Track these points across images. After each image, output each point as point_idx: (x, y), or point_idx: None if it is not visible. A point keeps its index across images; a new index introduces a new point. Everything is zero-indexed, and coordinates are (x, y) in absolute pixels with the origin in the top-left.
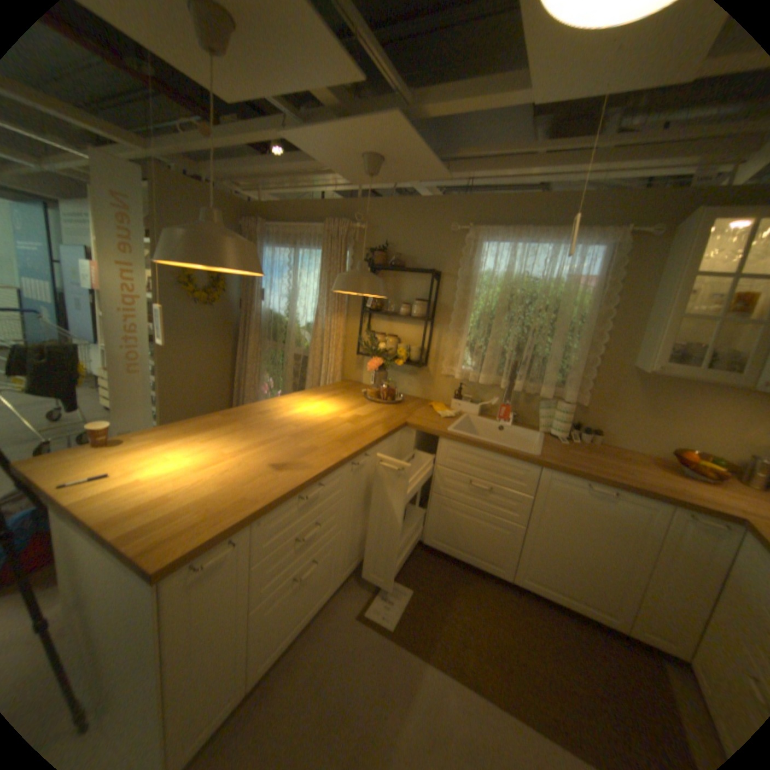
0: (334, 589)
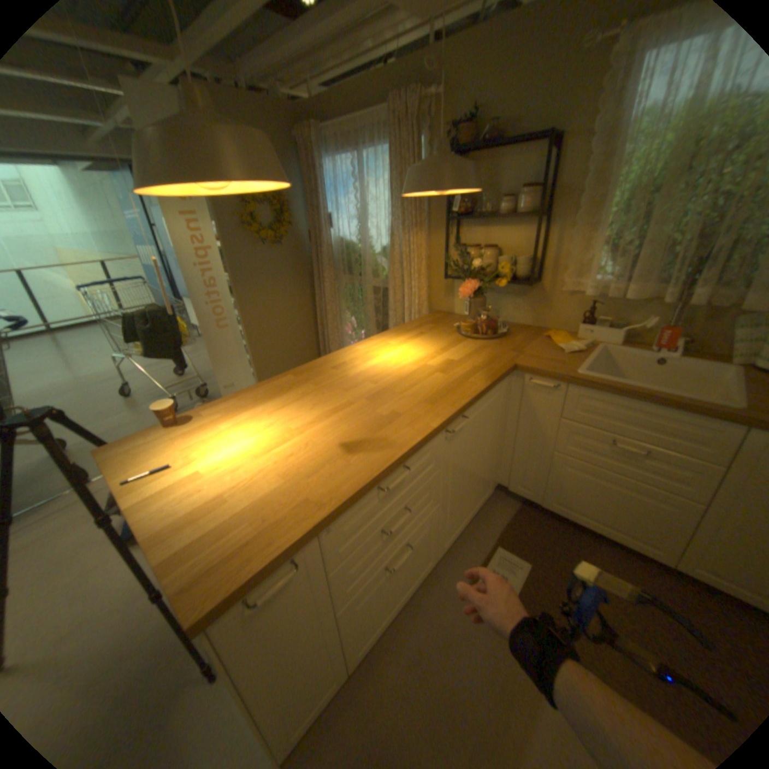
0: (436, 561)
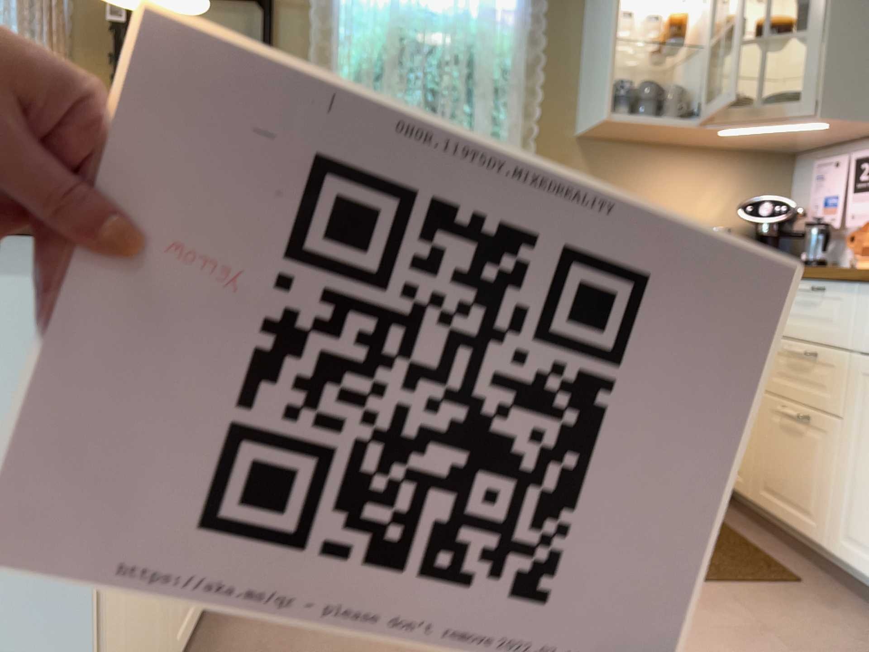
0: None
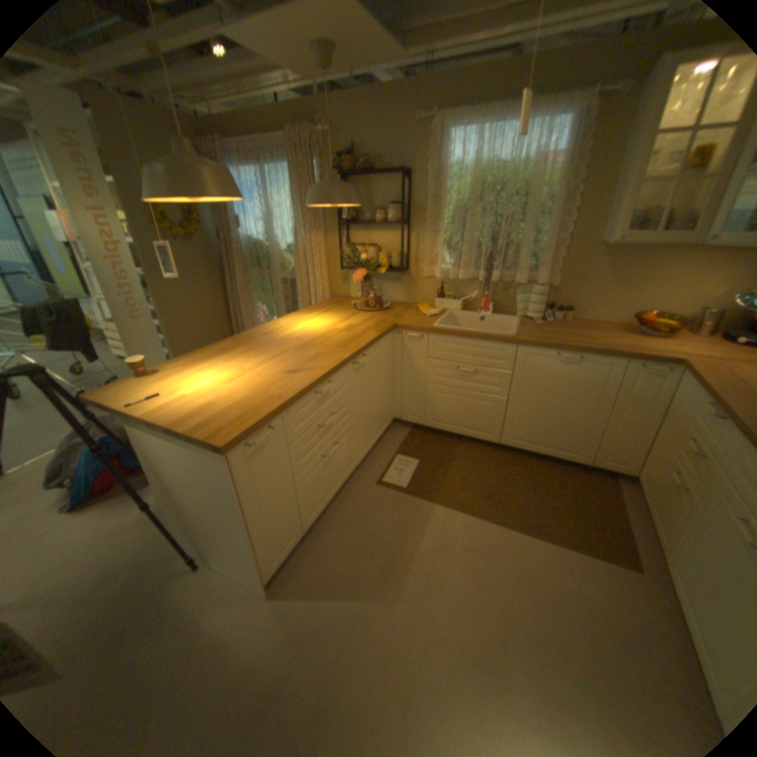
0: (355, 466)
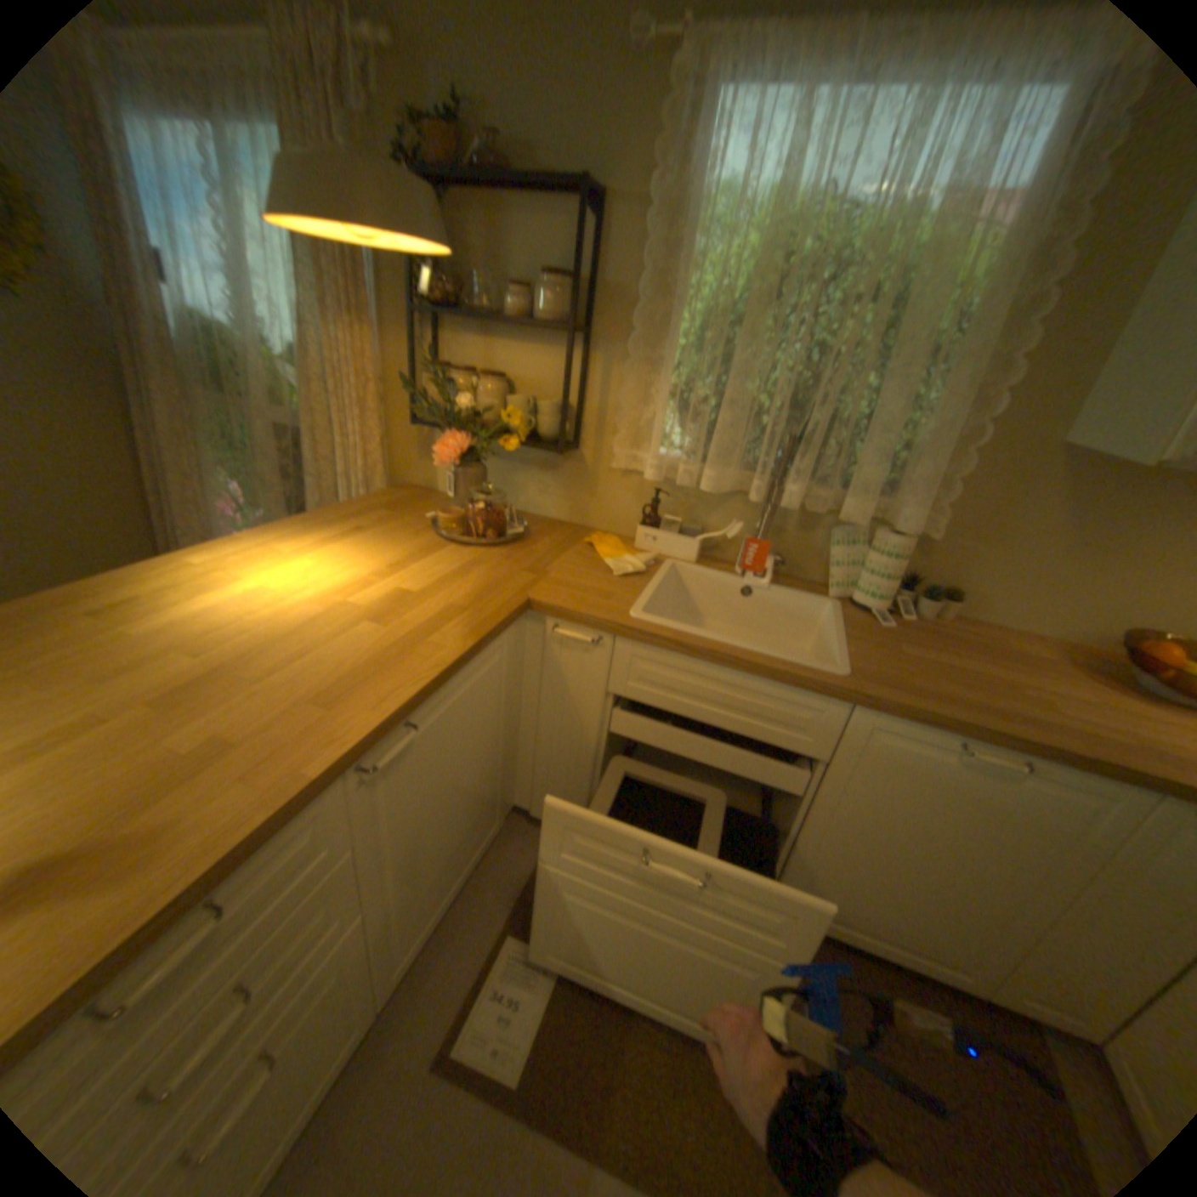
0: (370, 1020)
